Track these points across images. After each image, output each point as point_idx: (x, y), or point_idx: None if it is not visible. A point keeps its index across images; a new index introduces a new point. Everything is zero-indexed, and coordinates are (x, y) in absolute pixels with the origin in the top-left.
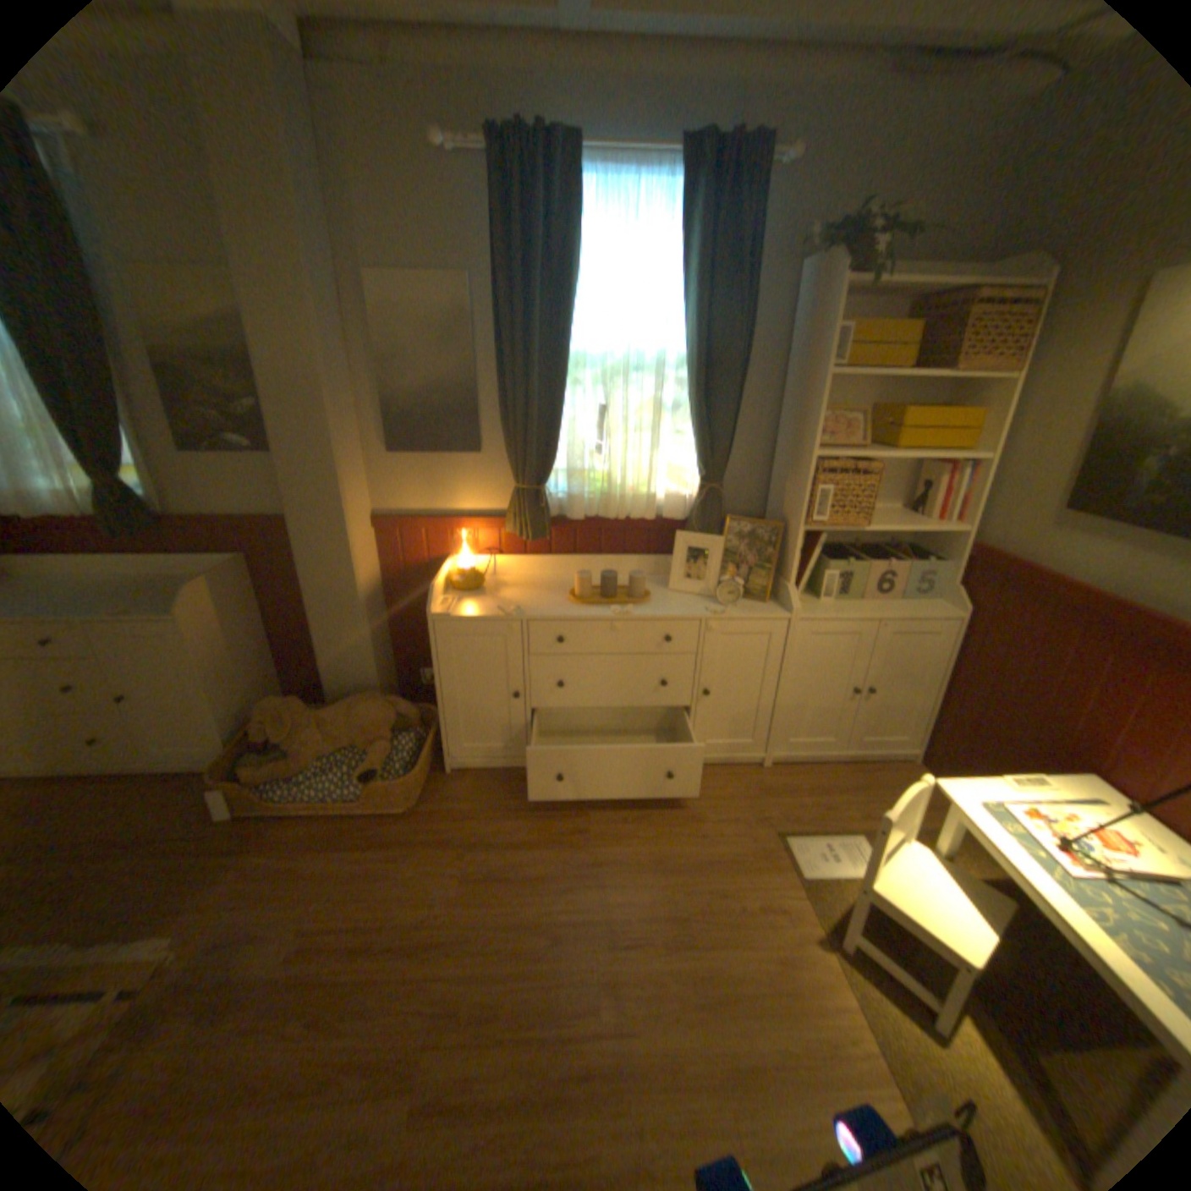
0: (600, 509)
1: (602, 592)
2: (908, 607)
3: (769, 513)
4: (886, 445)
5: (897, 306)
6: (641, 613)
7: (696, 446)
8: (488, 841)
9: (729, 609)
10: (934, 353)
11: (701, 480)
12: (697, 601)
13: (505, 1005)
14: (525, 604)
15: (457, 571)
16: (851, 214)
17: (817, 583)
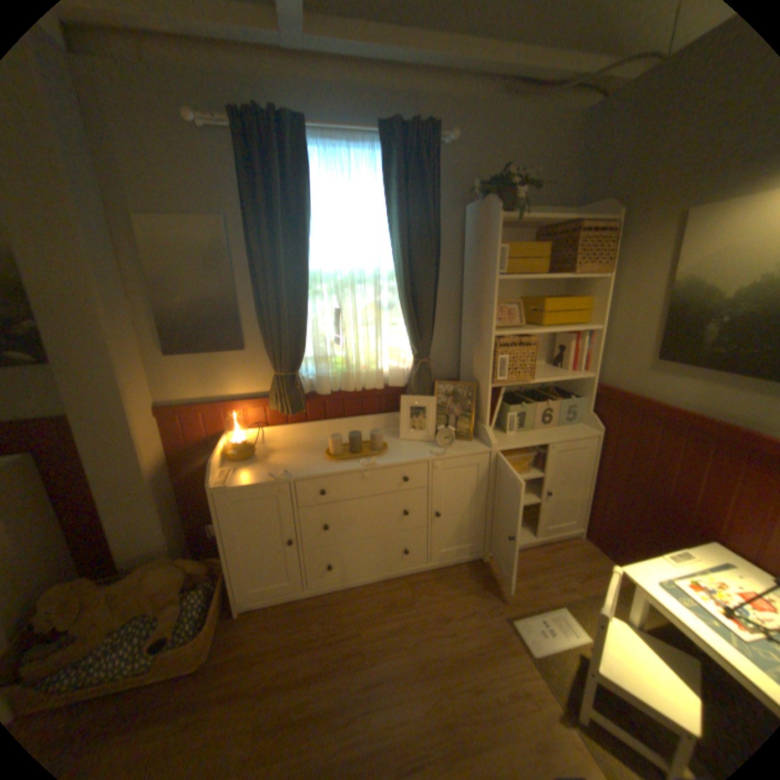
0: (343, 384)
1: (351, 448)
2: (563, 432)
3: (462, 375)
4: (534, 324)
5: (527, 234)
6: (384, 461)
7: (408, 333)
8: (275, 681)
9: (447, 450)
10: (557, 263)
11: (413, 356)
12: (422, 446)
13: None
14: (291, 466)
15: (231, 445)
16: (497, 174)
17: (502, 421)
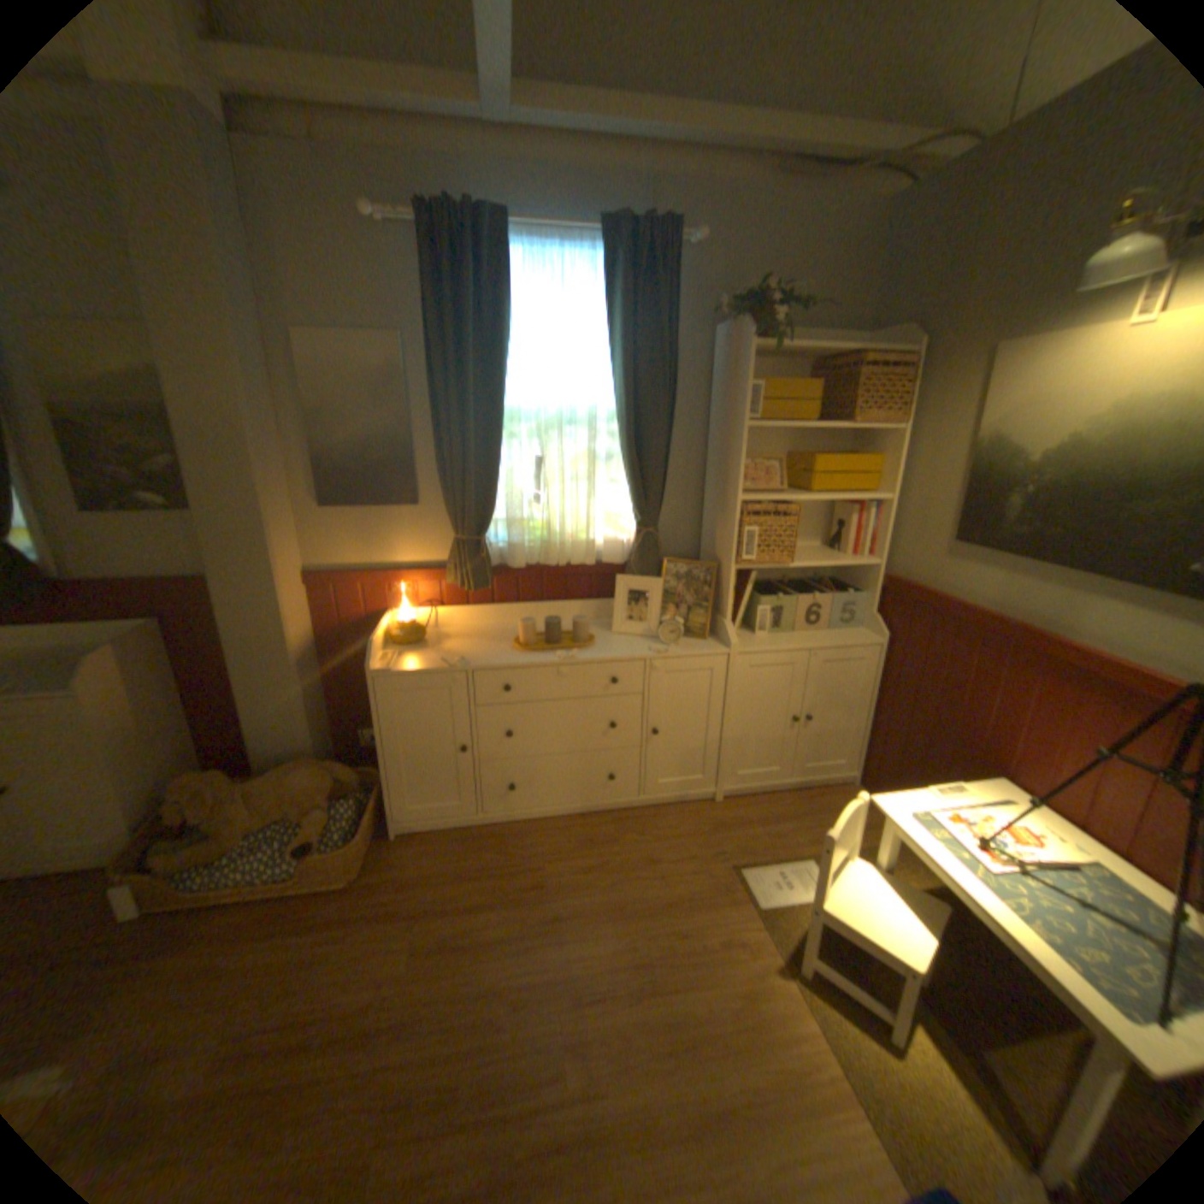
0: (541, 557)
1: (547, 638)
2: (833, 637)
3: (702, 554)
4: (801, 489)
5: (800, 367)
6: (587, 656)
7: (630, 494)
8: (438, 908)
9: (670, 648)
10: (834, 408)
11: (637, 525)
12: (640, 642)
13: (464, 1084)
14: (469, 655)
15: (396, 625)
16: (753, 289)
17: (751, 618)
